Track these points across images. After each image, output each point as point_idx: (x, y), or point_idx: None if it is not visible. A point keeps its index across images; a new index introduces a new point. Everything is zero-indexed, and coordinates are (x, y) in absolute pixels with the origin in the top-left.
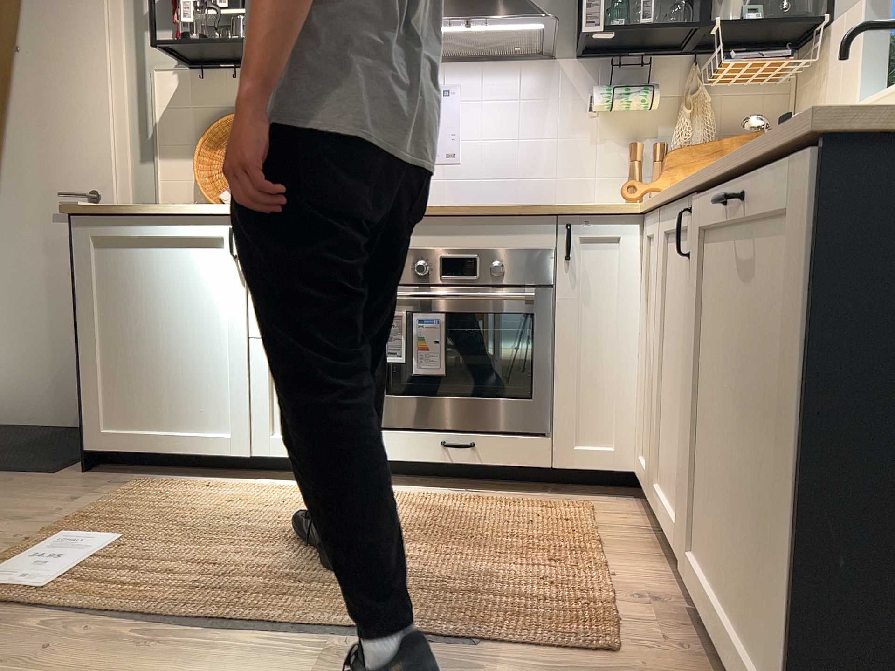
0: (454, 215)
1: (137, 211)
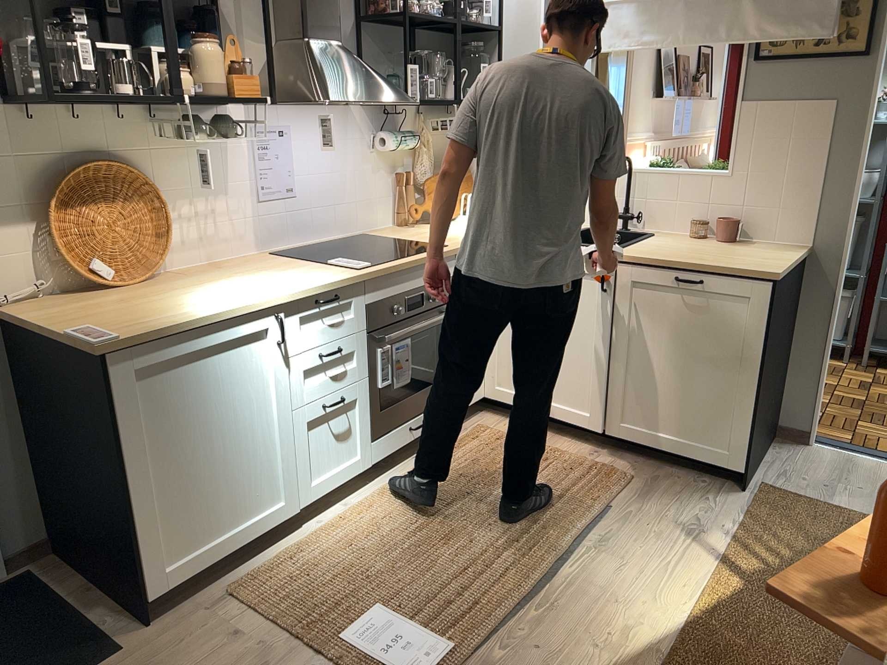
0: (413, 265)
1: (189, 326)
